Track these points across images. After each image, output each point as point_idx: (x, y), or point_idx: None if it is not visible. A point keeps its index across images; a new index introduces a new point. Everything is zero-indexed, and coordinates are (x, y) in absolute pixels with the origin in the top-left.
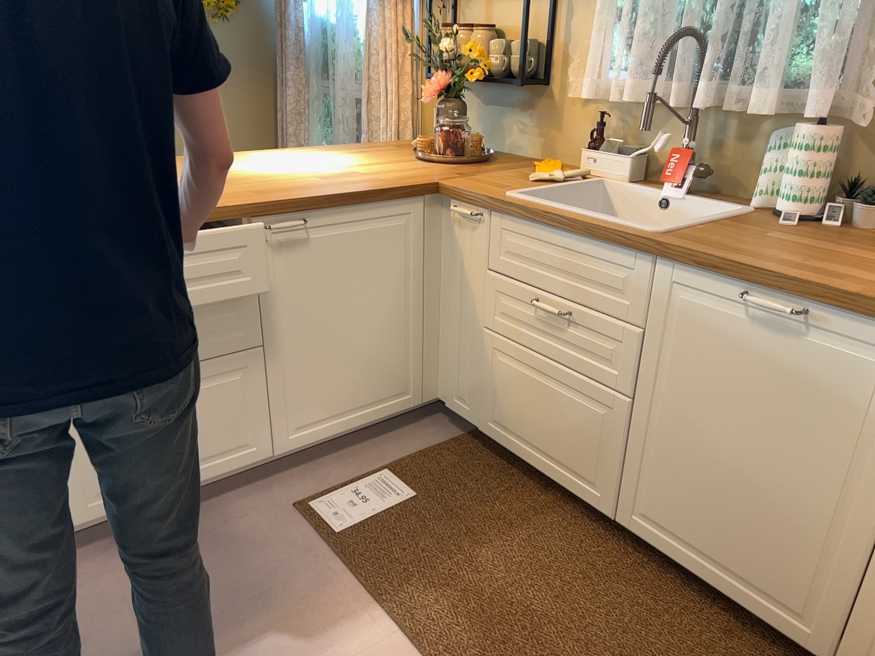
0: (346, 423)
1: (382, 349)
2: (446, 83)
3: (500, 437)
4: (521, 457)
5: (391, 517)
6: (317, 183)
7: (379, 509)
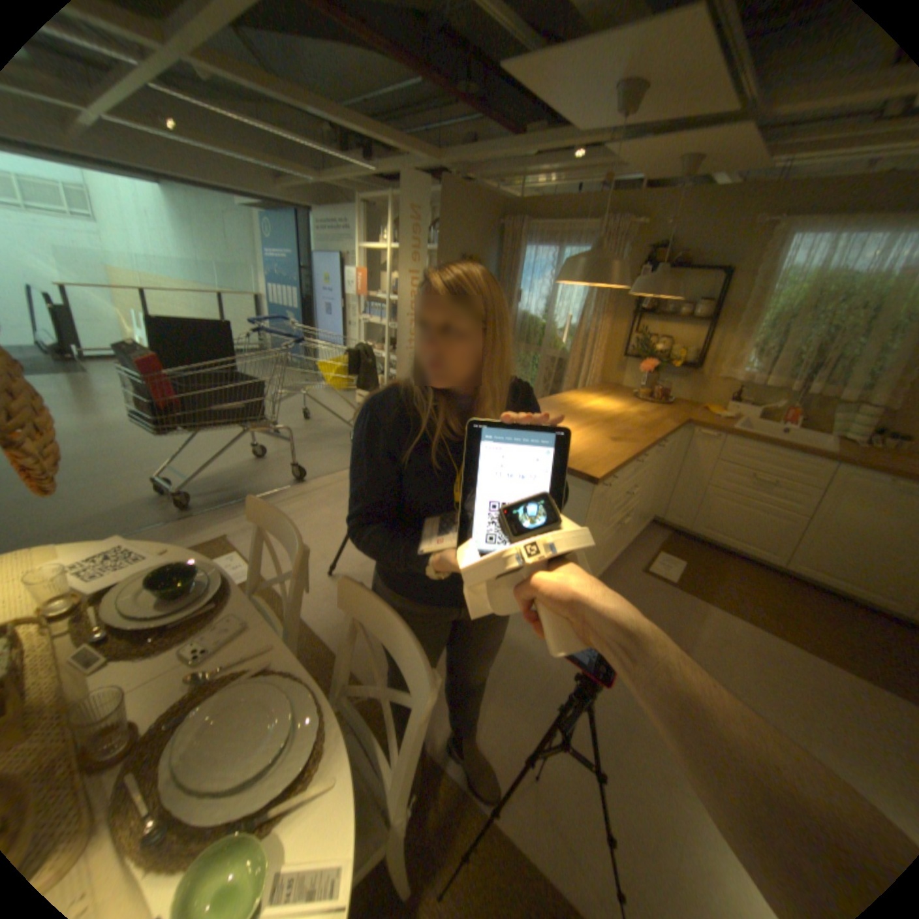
0: (639, 531)
1: (656, 495)
2: (658, 365)
3: (707, 534)
4: (722, 543)
5: (688, 574)
6: (649, 420)
7: (680, 571)
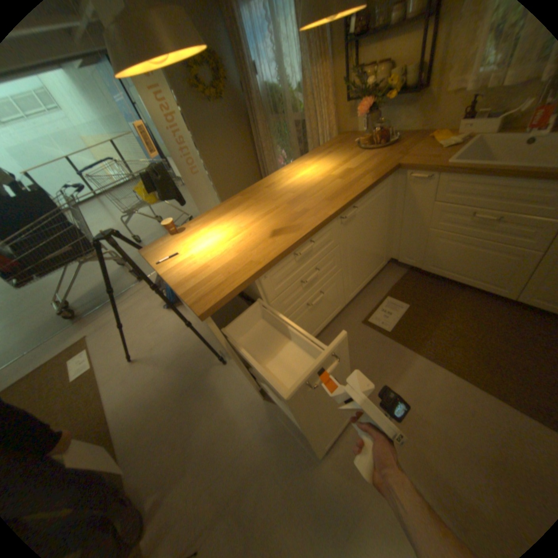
0: (365, 282)
1: (376, 248)
2: (373, 102)
3: (436, 272)
4: (450, 279)
5: (406, 319)
6: (344, 183)
7: (399, 316)
